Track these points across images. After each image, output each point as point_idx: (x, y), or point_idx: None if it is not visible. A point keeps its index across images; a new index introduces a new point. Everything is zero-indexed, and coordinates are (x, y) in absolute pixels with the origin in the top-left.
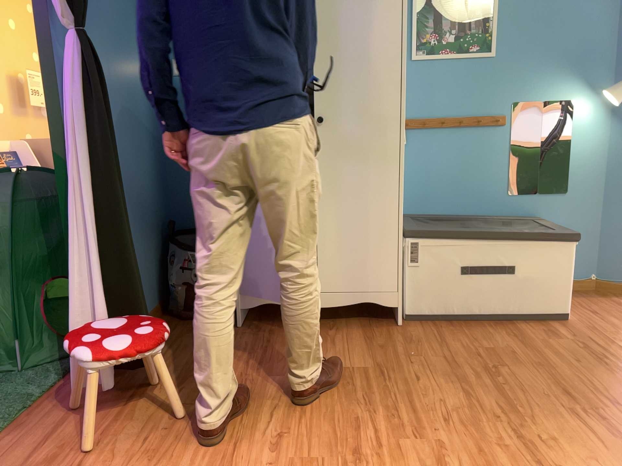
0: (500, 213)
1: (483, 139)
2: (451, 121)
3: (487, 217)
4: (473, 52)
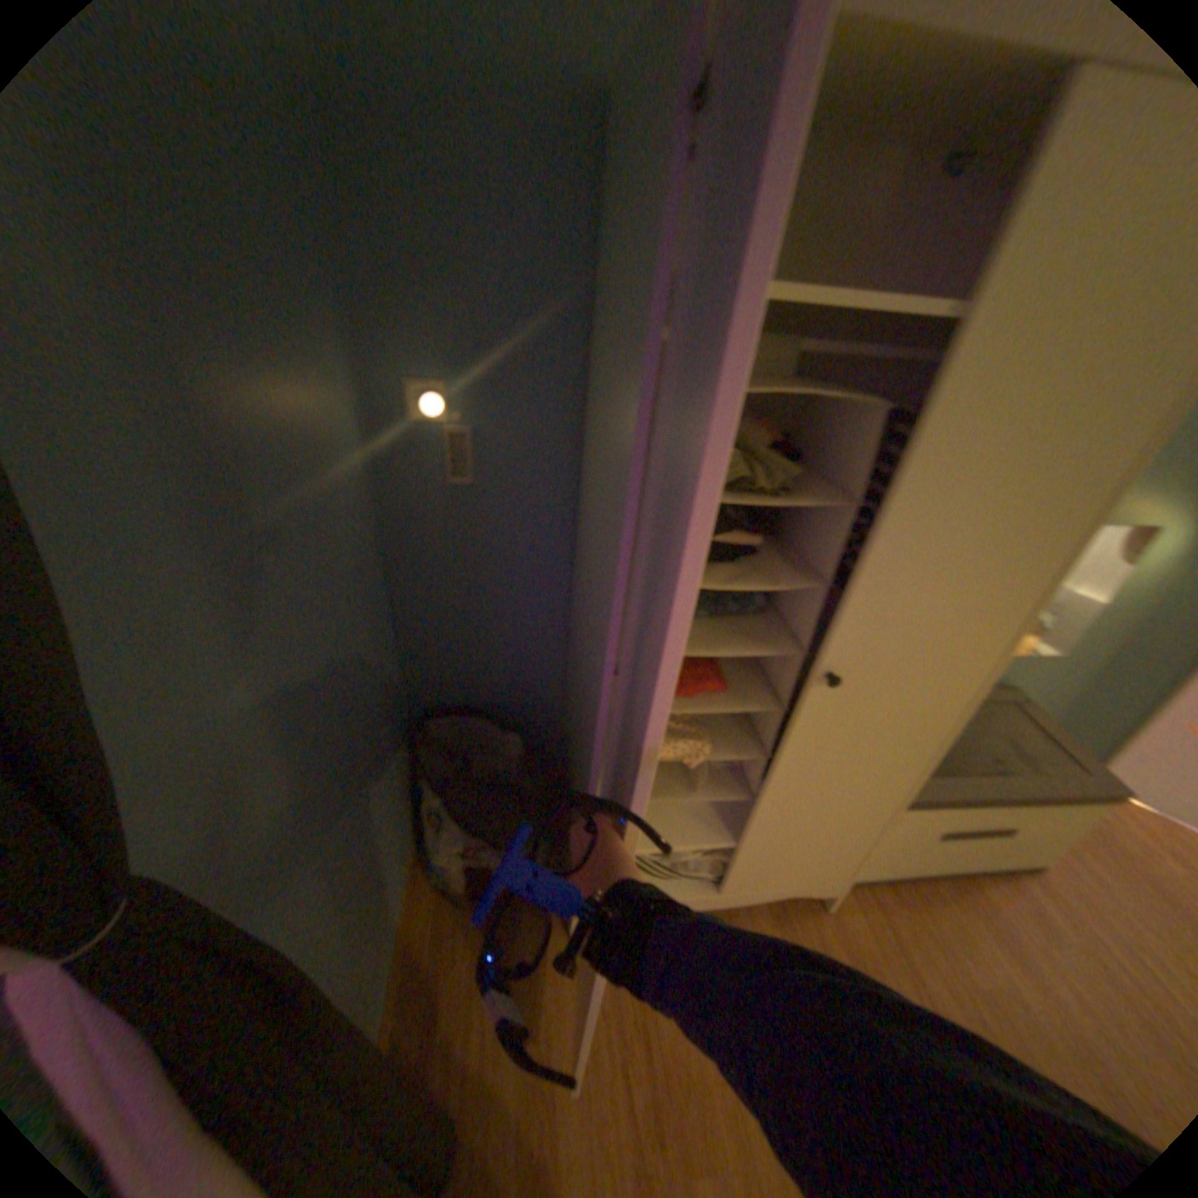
0: None
1: None
2: None
3: None
4: None
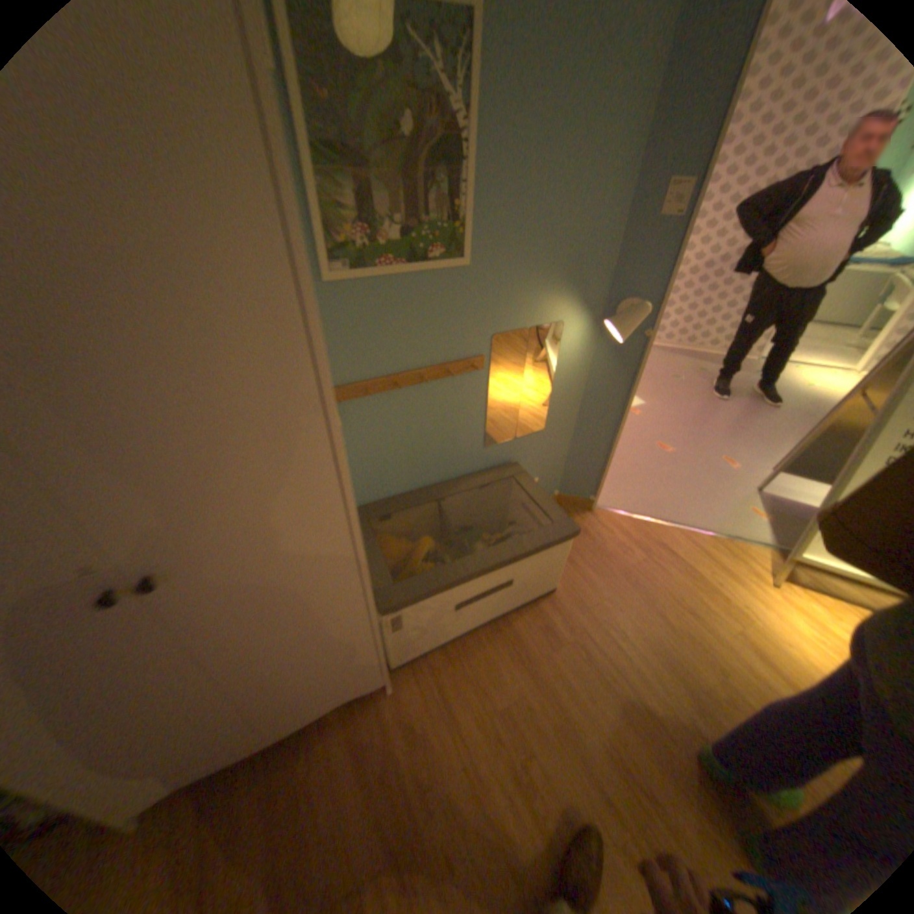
0: (475, 469)
1: (454, 392)
2: (409, 378)
3: (460, 477)
4: (436, 258)
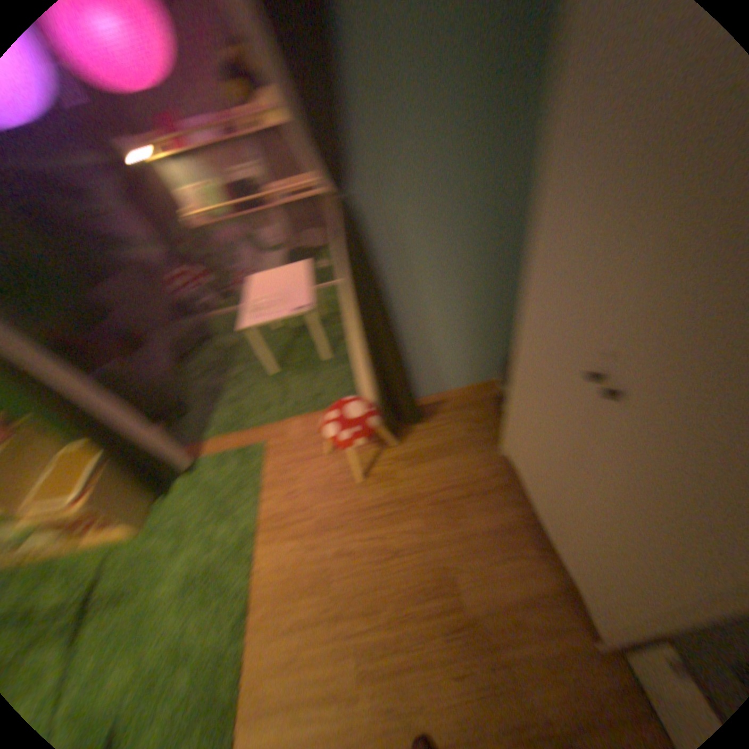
0: None
1: None
2: None
3: None
4: None
